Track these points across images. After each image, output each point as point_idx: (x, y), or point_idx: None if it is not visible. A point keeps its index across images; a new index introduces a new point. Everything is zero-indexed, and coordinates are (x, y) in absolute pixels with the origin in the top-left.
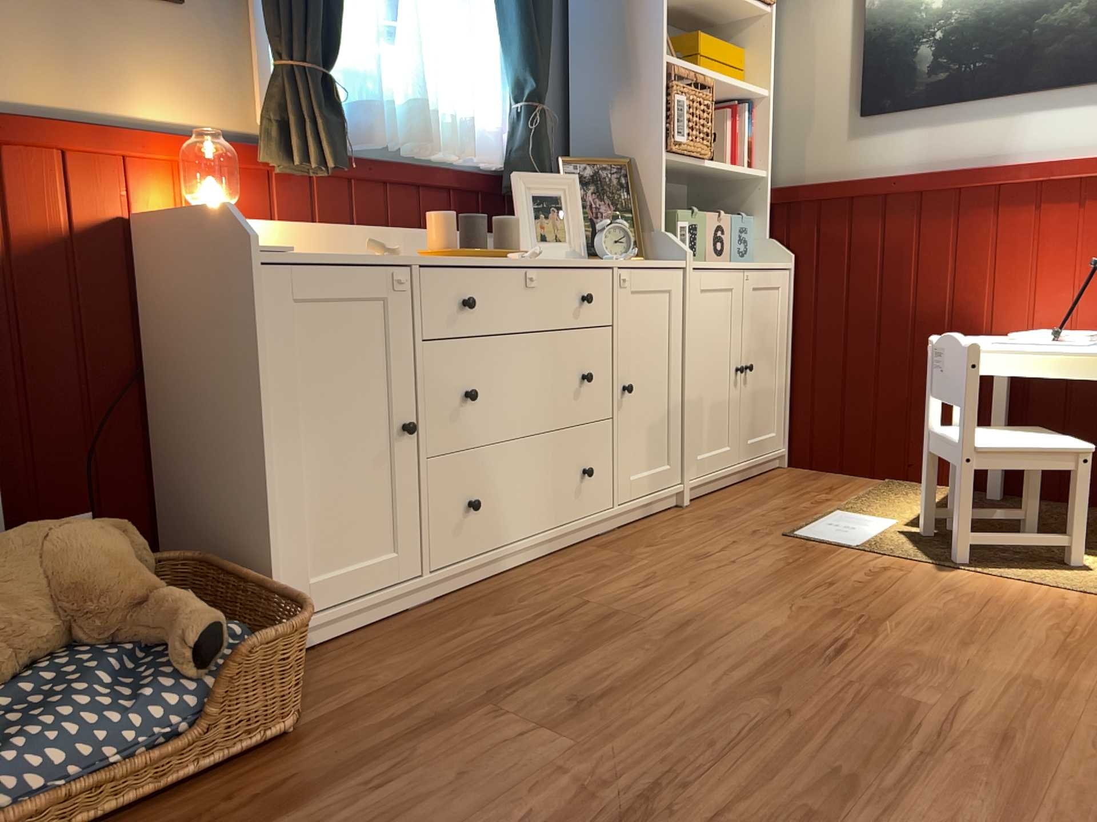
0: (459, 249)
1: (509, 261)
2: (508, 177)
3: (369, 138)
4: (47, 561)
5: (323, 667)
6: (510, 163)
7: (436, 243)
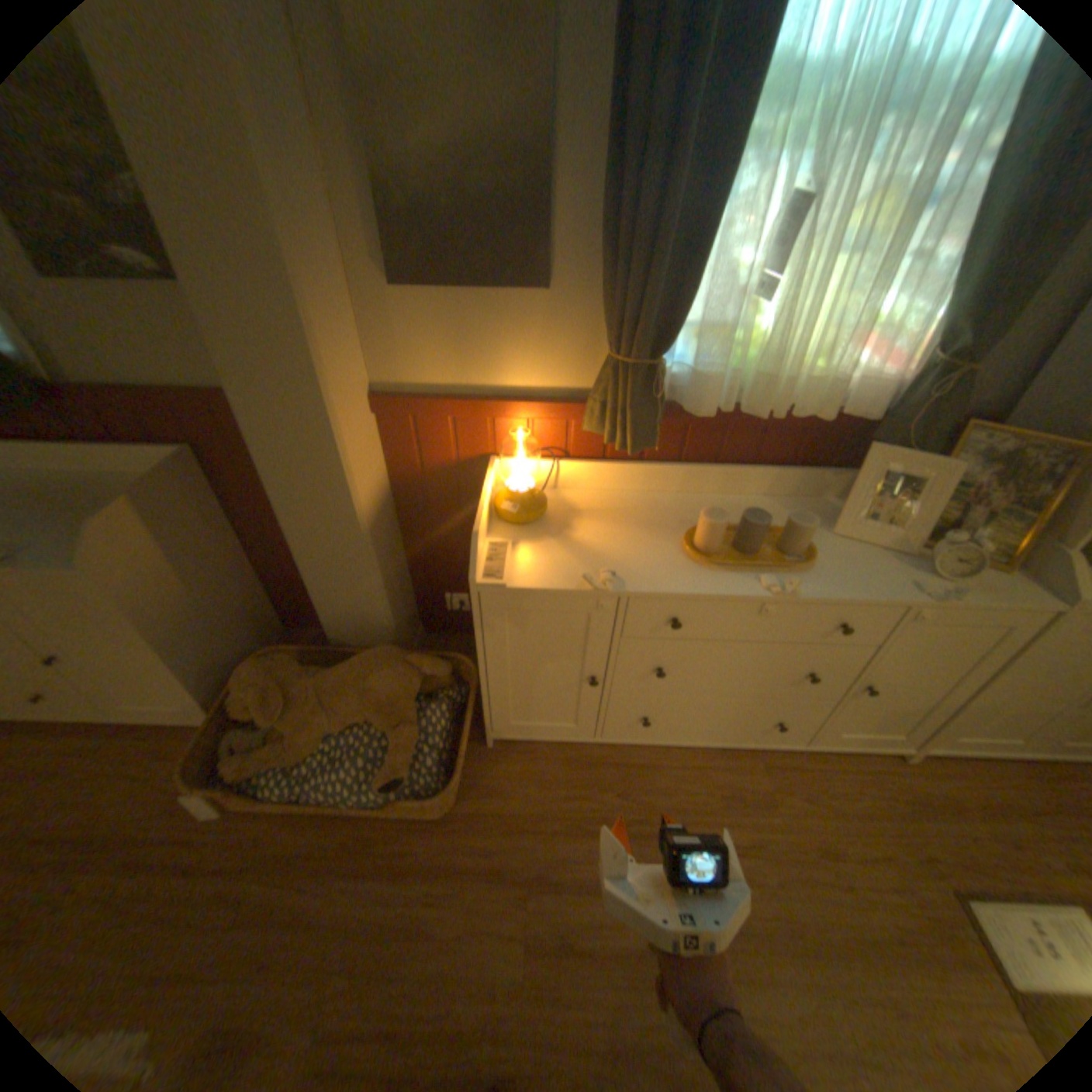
0: (710, 561)
1: (750, 592)
2: (883, 430)
3: (697, 409)
4: (366, 689)
5: (505, 765)
6: (893, 416)
7: (700, 539)
